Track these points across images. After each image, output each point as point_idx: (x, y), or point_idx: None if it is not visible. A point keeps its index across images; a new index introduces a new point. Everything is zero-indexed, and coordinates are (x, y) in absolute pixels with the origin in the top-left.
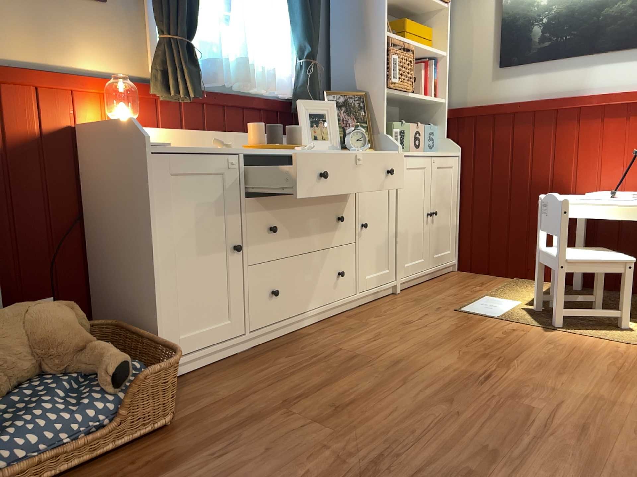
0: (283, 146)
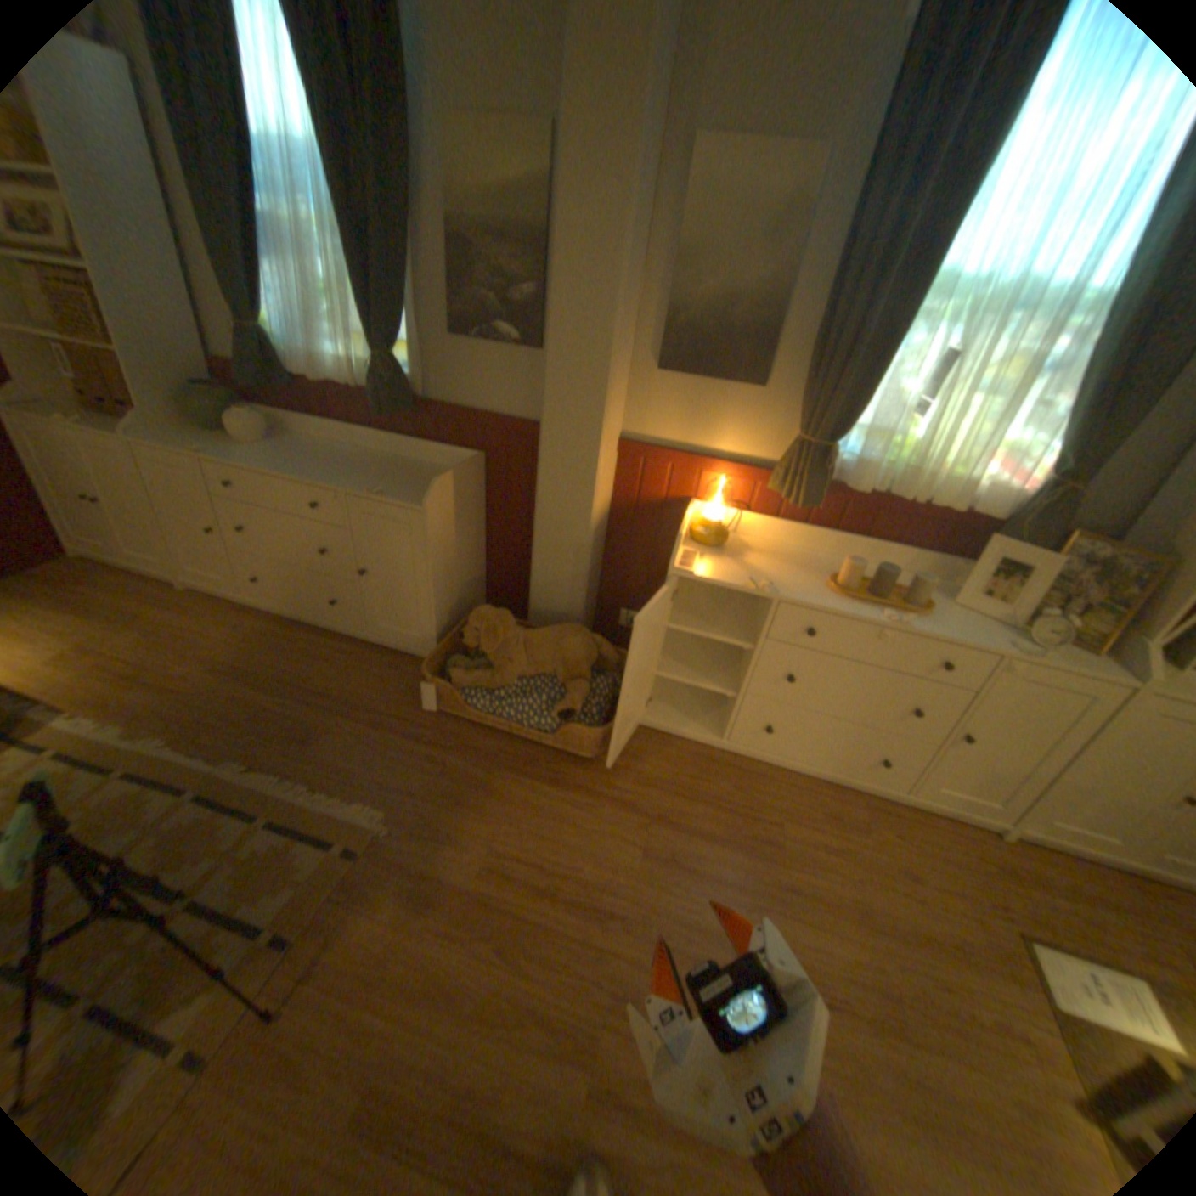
0: (872, 601)
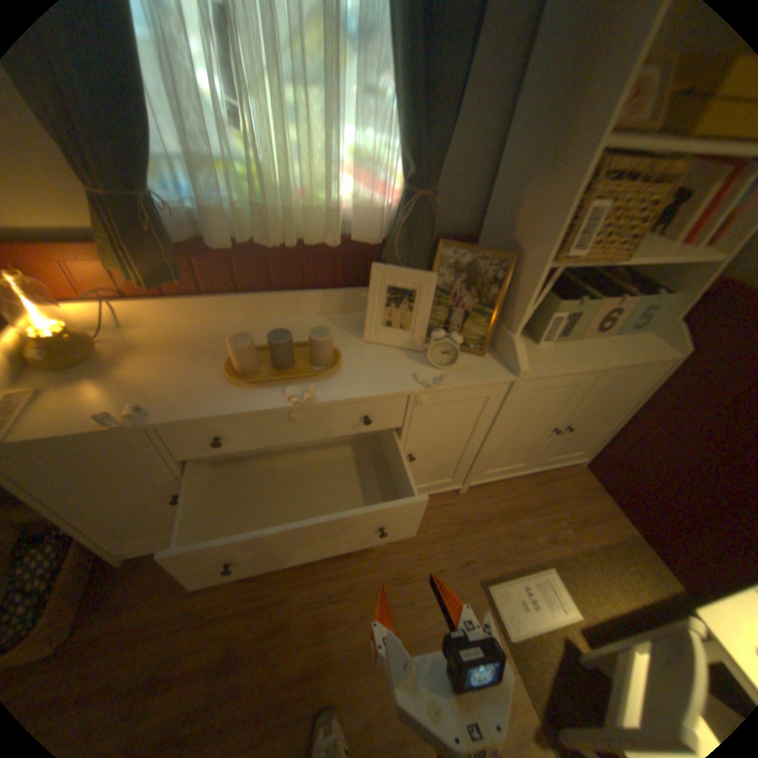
0: (273, 381)
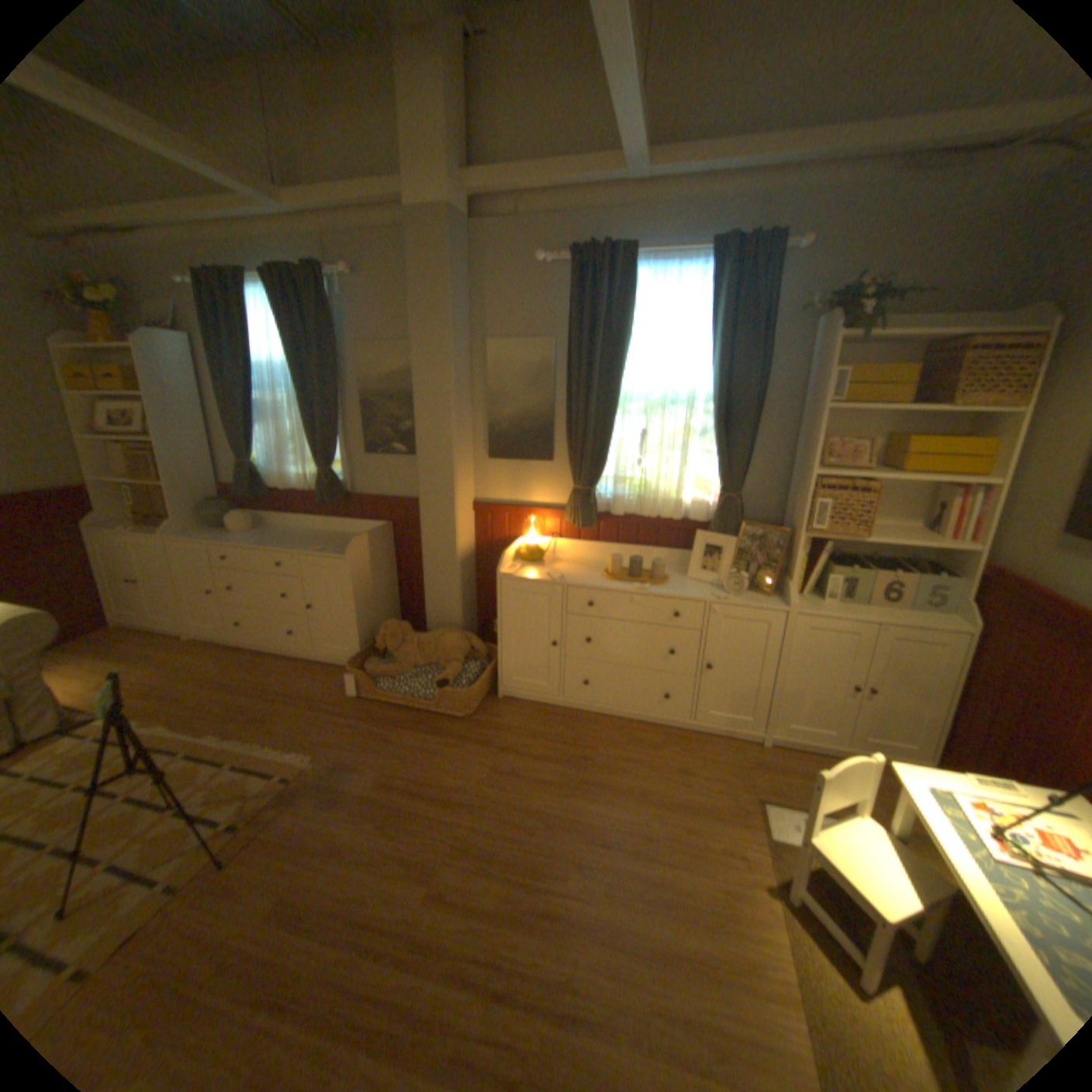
0: (626, 580)
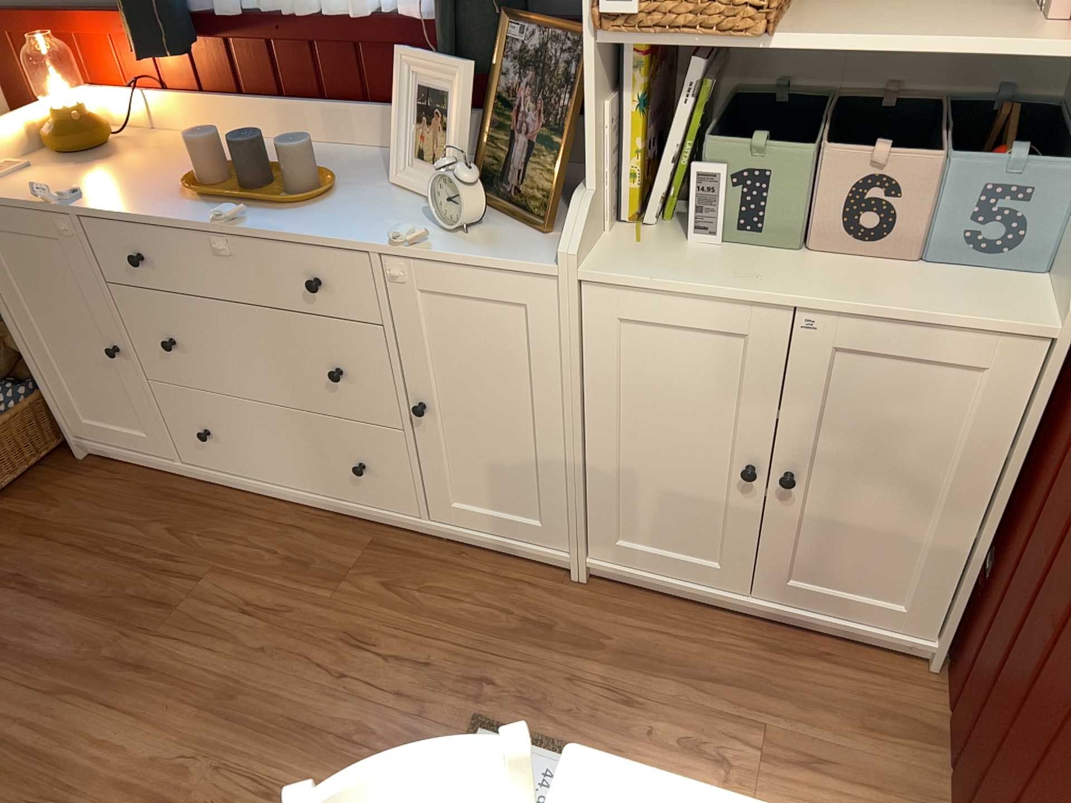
0: (224, 198)
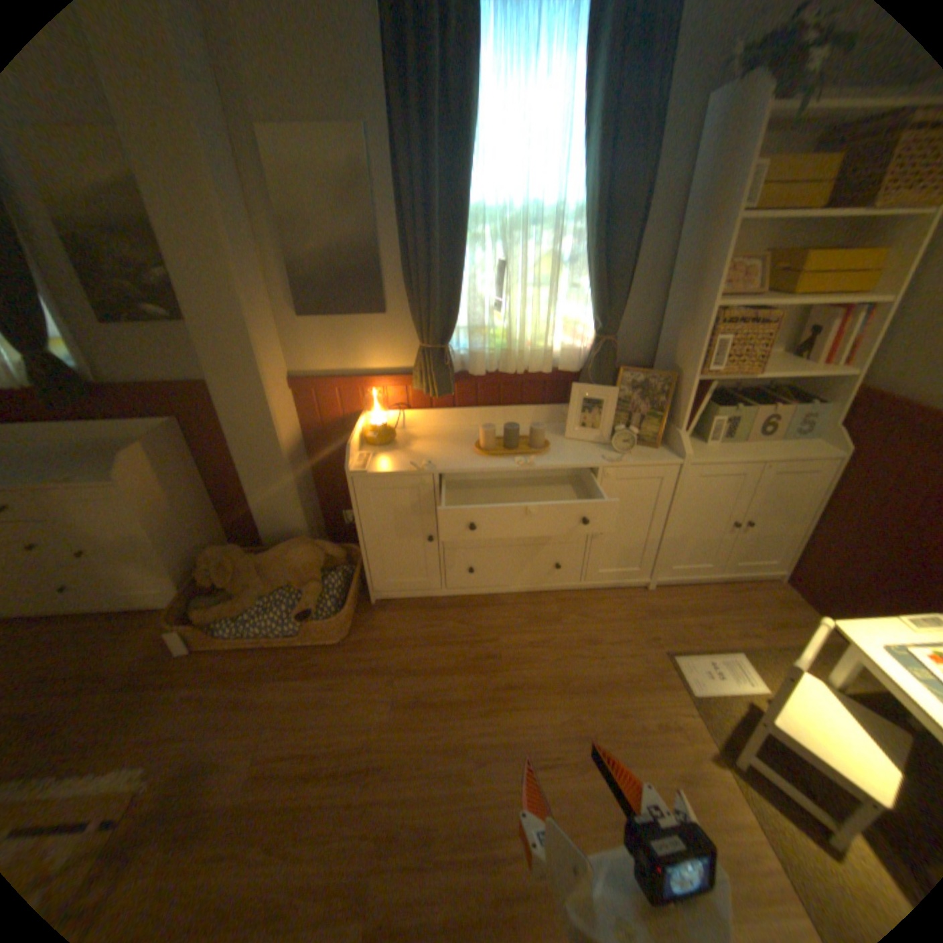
0: (505, 454)
